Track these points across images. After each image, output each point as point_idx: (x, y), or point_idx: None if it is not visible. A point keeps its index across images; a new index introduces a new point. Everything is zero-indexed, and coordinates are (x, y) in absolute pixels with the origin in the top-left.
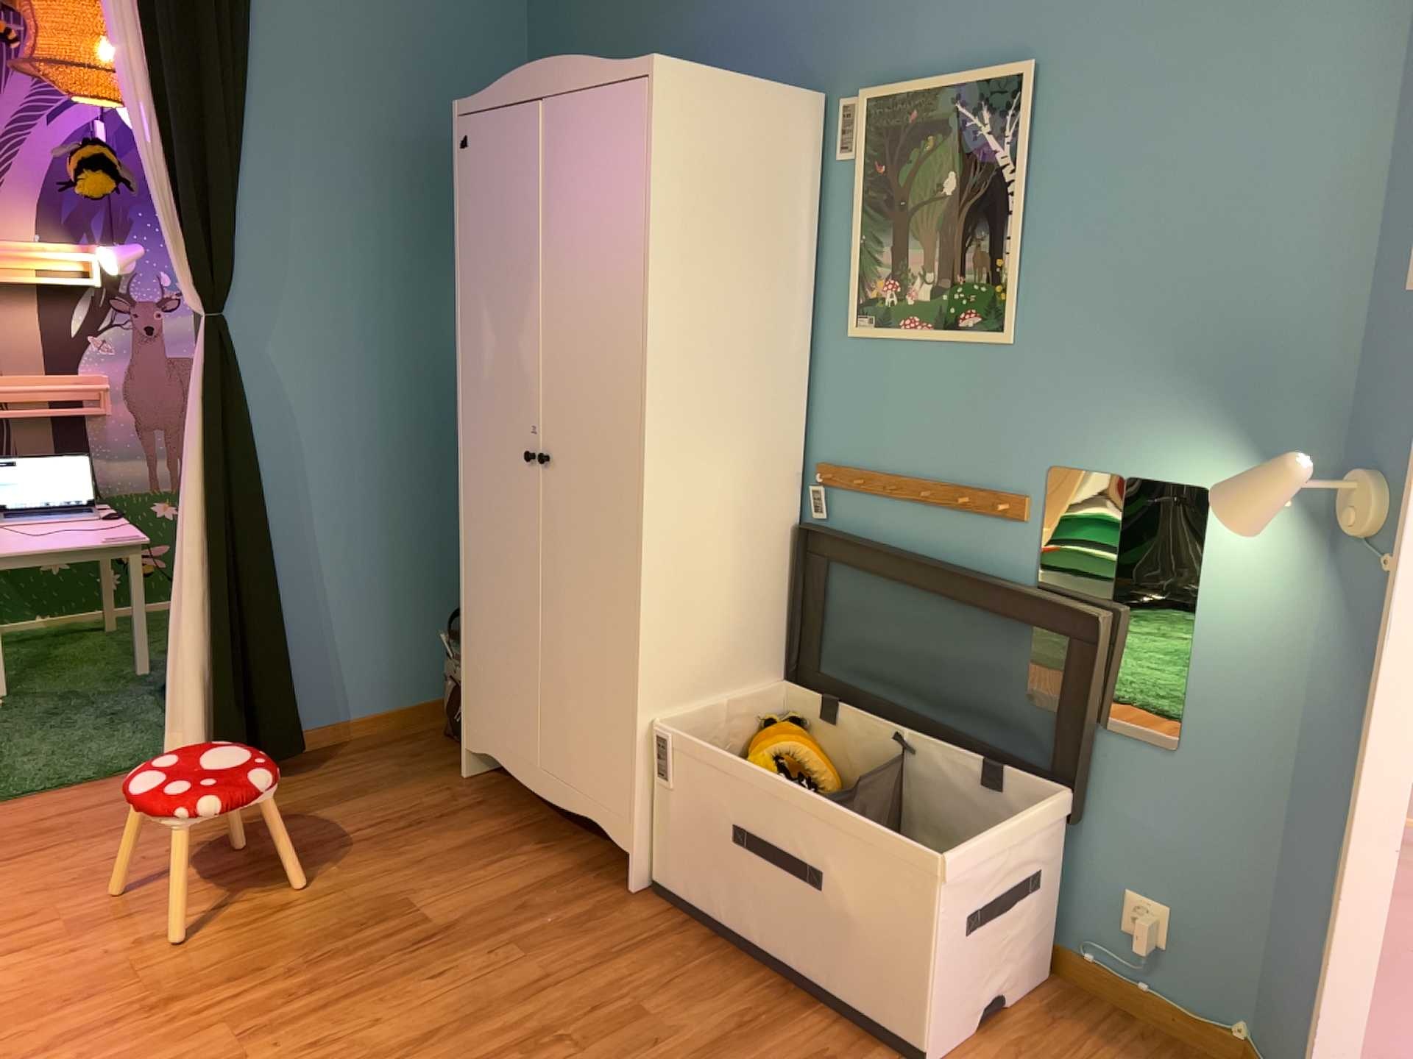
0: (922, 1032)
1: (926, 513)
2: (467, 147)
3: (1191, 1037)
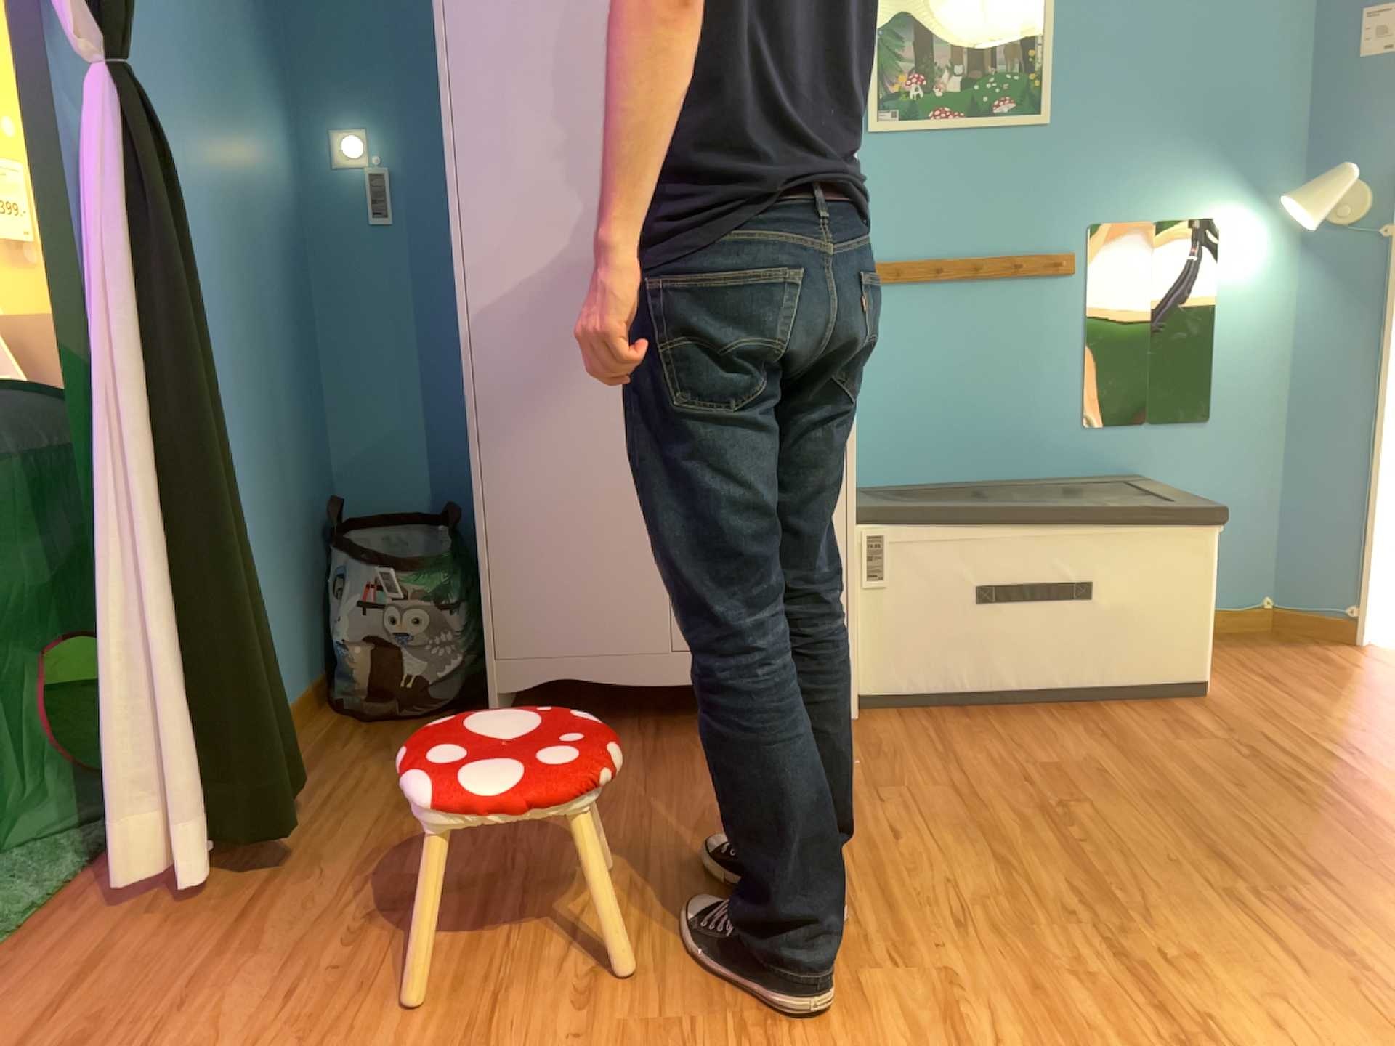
0: (1198, 672)
1: (969, 289)
2: None
3: (1238, 627)
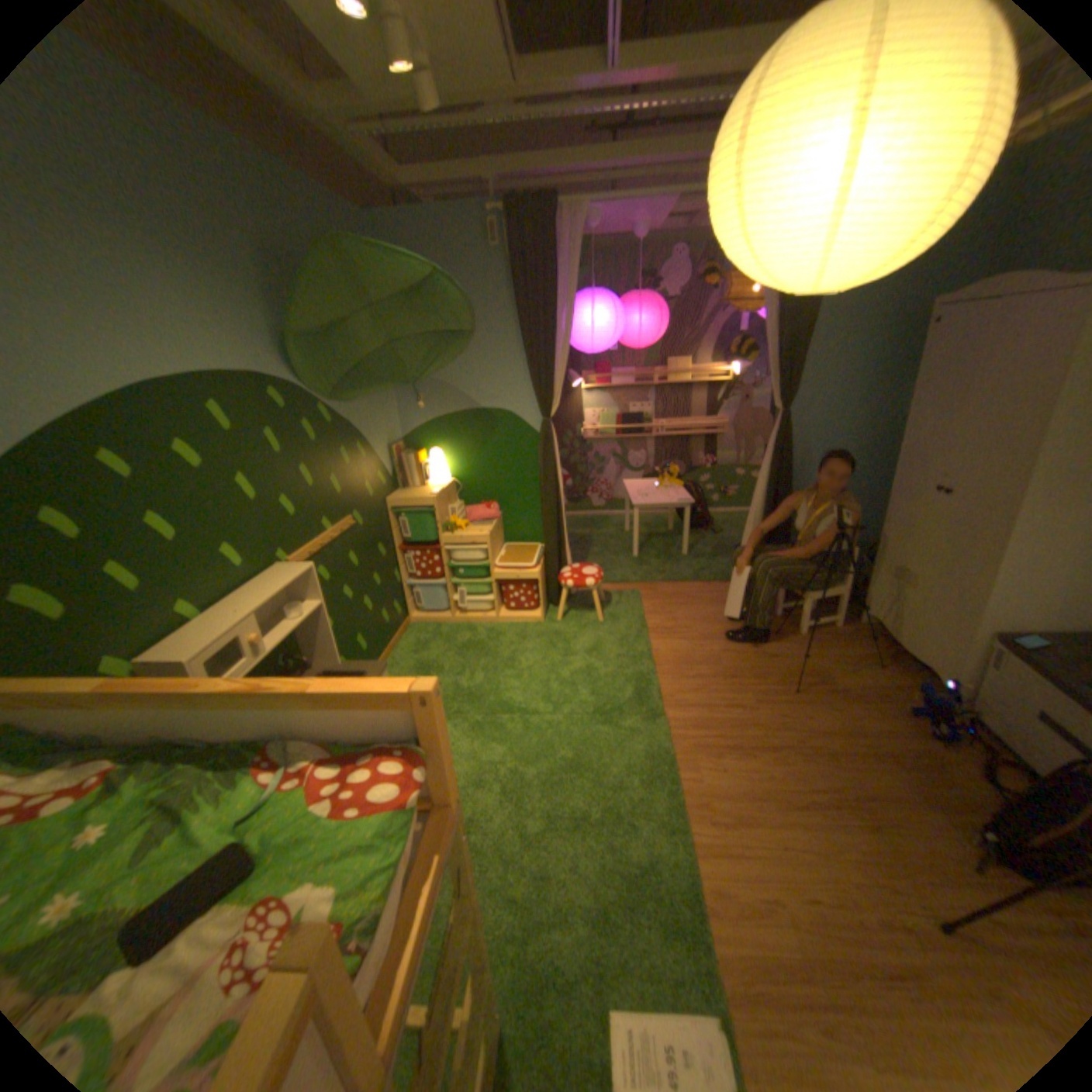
0: None
1: None
2: (938, 323)
3: None
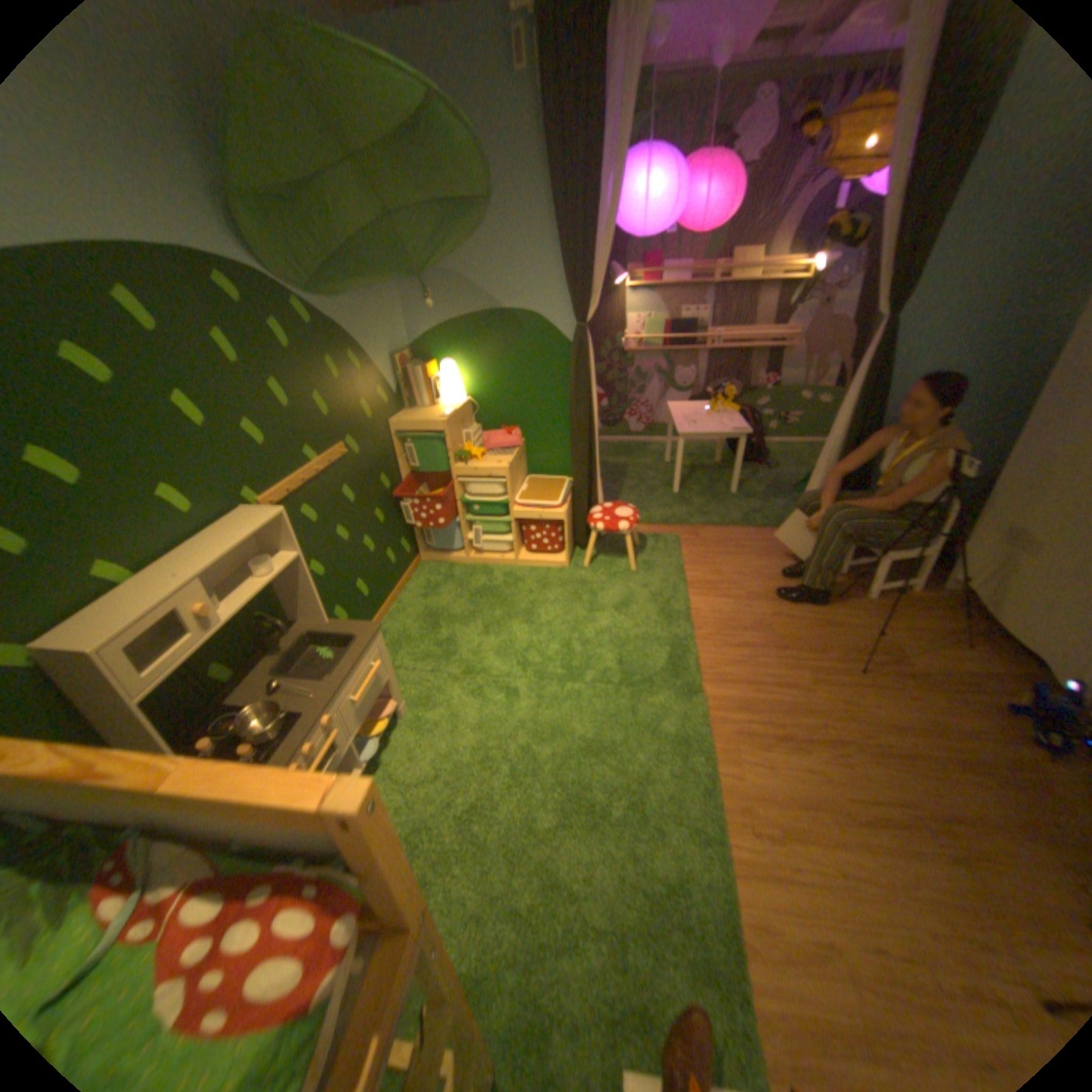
0: None
1: None
2: None
3: None
